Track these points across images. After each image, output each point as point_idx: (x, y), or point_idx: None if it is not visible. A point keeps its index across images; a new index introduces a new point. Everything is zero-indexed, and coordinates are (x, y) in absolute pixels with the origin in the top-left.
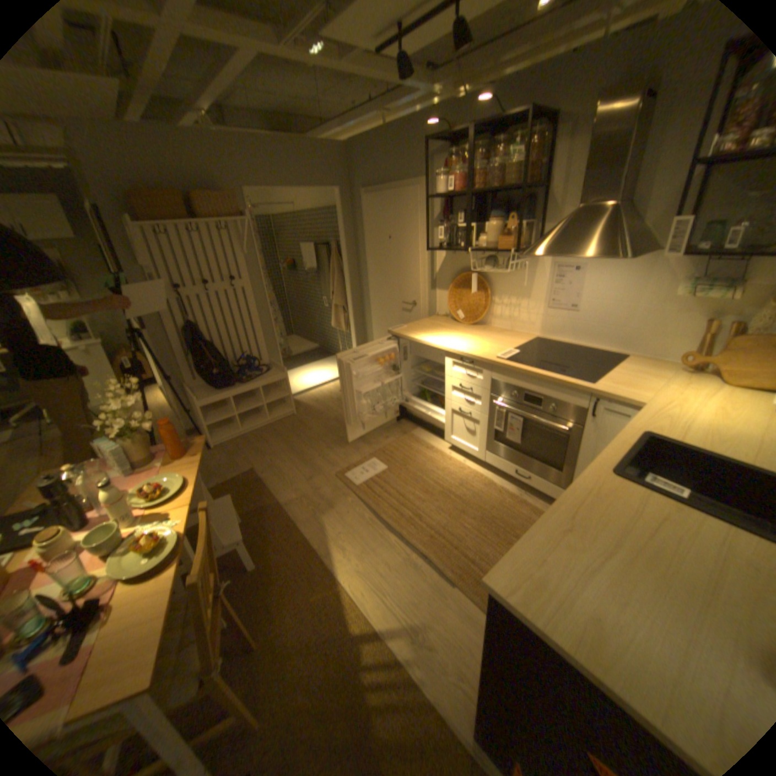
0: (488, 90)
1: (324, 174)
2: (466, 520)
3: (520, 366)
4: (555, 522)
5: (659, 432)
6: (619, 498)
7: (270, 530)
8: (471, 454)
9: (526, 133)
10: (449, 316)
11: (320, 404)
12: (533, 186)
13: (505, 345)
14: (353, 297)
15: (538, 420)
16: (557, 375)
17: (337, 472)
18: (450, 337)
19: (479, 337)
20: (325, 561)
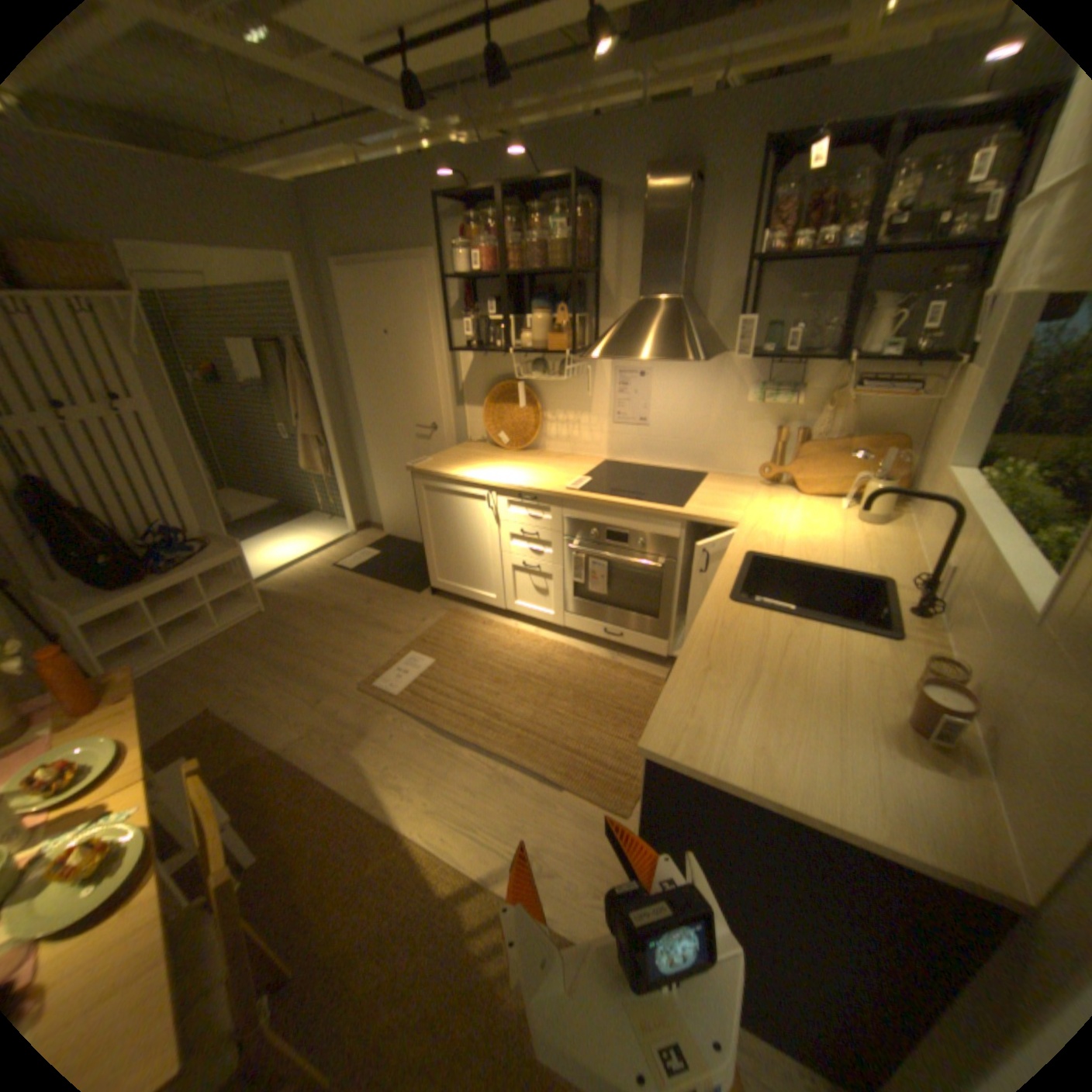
0: (511, 141)
1: (261, 231)
2: (557, 704)
3: (597, 497)
4: (691, 664)
5: (759, 551)
6: (743, 625)
7: (269, 795)
8: (546, 620)
9: (567, 204)
10: (488, 442)
11: (304, 589)
12: (581, 272)
13: (572, 473)
14: (333, 422)
15: (626, 560)
16: (642, 503)
17: (359, 683)
18: (498, 469)
19: (536, 465)
20: (374, 812)
